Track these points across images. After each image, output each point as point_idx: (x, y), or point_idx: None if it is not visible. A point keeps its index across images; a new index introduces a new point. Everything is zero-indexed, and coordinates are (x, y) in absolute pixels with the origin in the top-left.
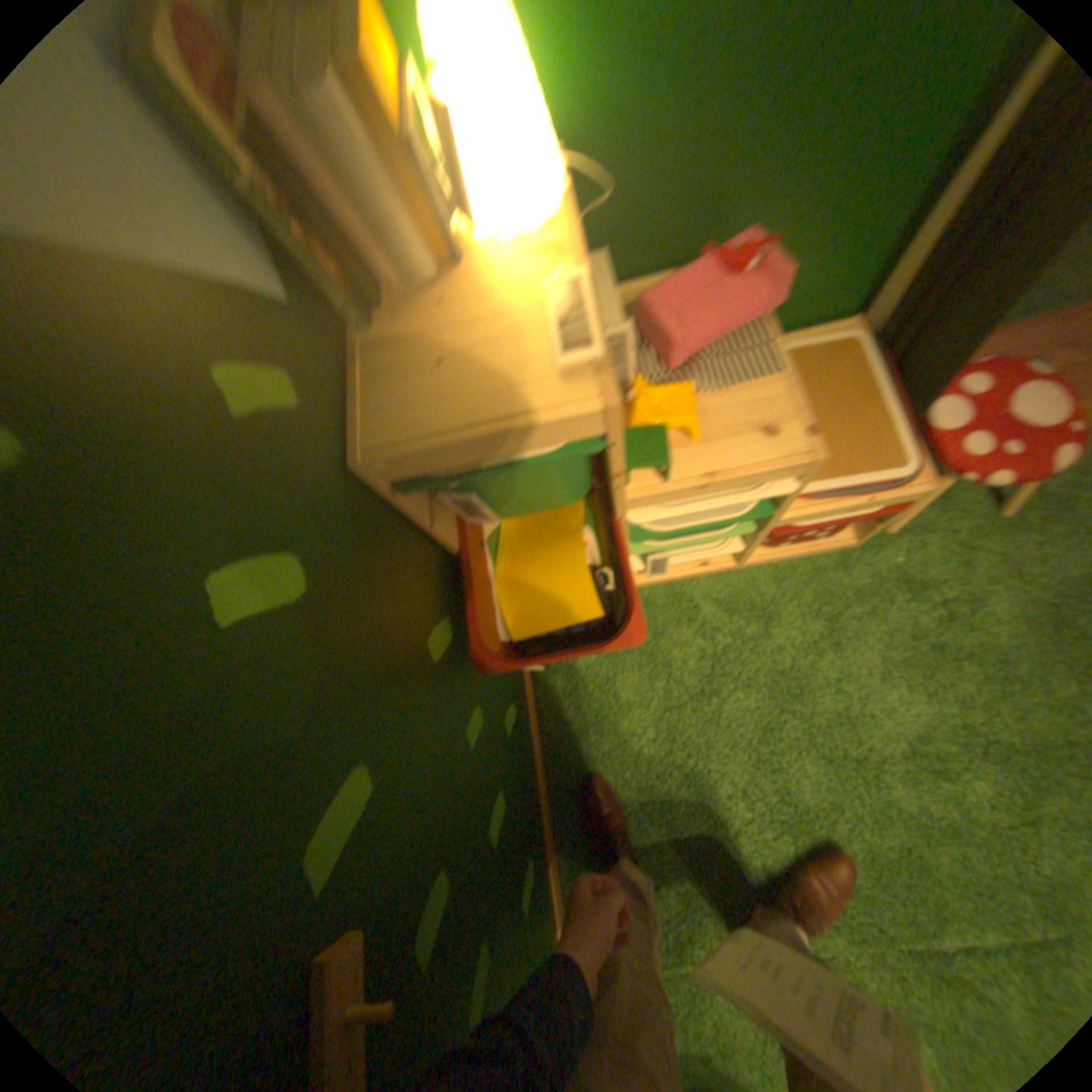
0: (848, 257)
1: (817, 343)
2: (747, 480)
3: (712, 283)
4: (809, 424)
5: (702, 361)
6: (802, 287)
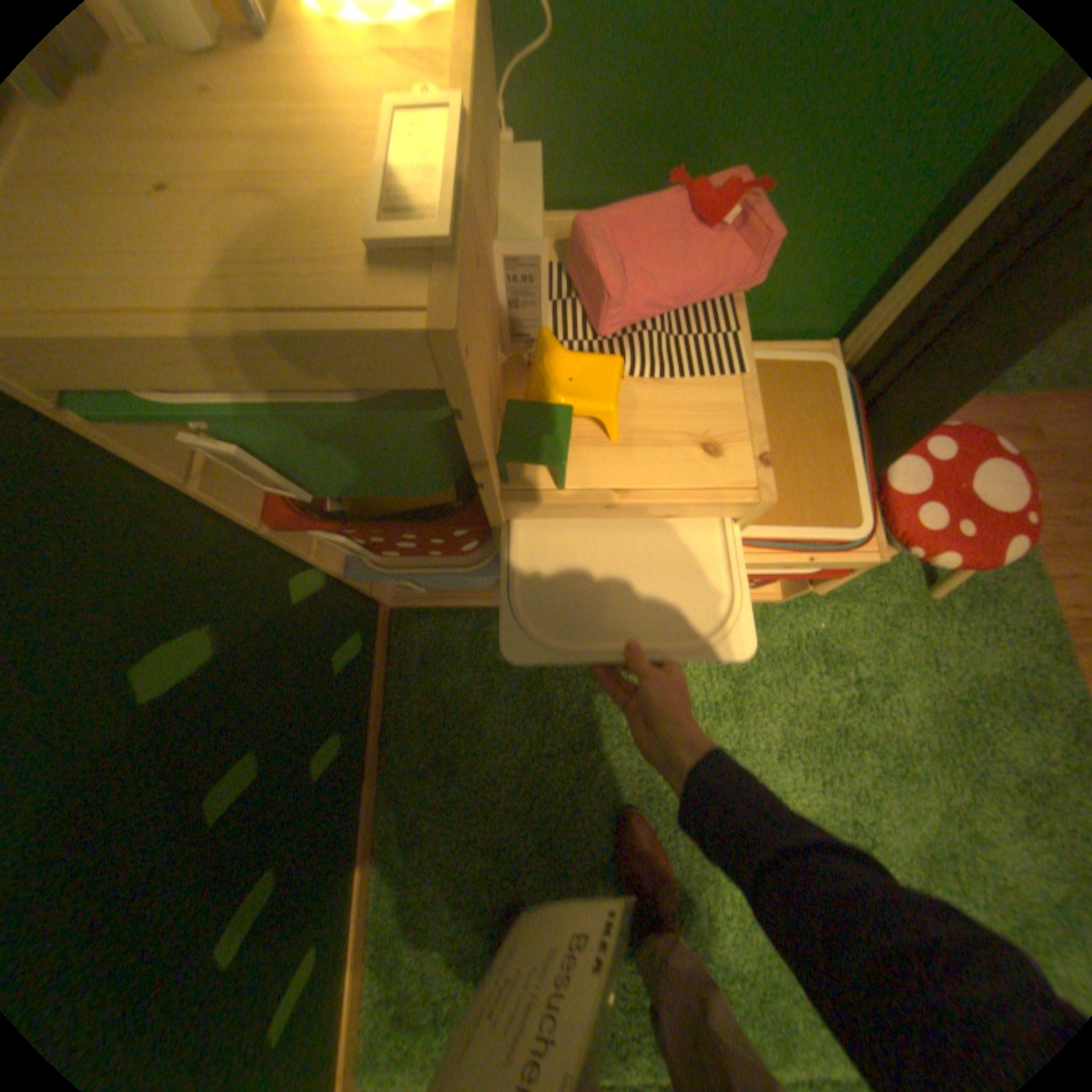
0: (843, 260)
1: (786, 360)
2: (670, 509)
3: (675, 230)
4: (763, 451)
5: (644, 335)
6: (783, 287)
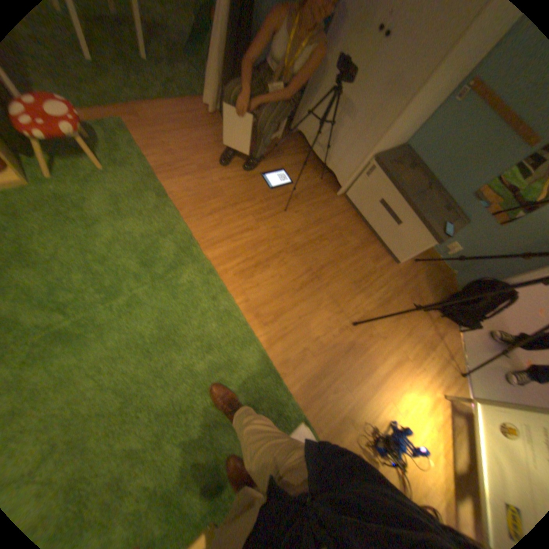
0: None
1: None
2: None
3: None
4: None
5: None
6: None
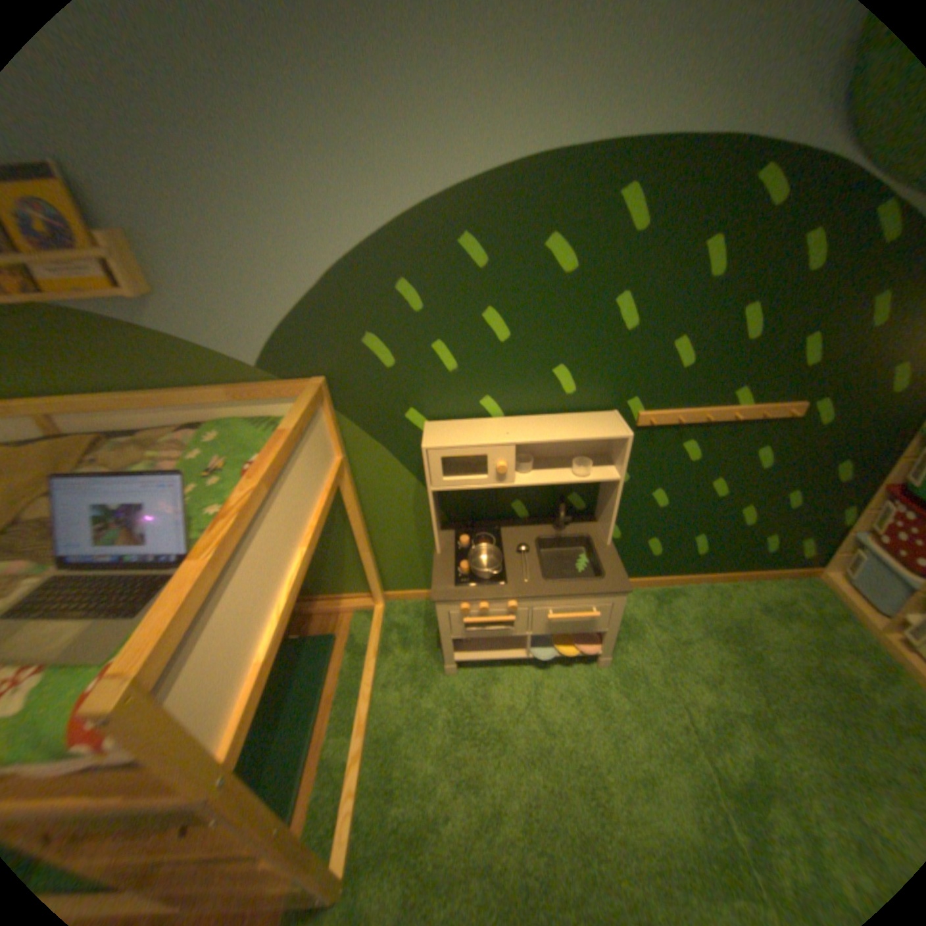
0: None
1: None
2: None
3: None
4: None
5: None
6: None
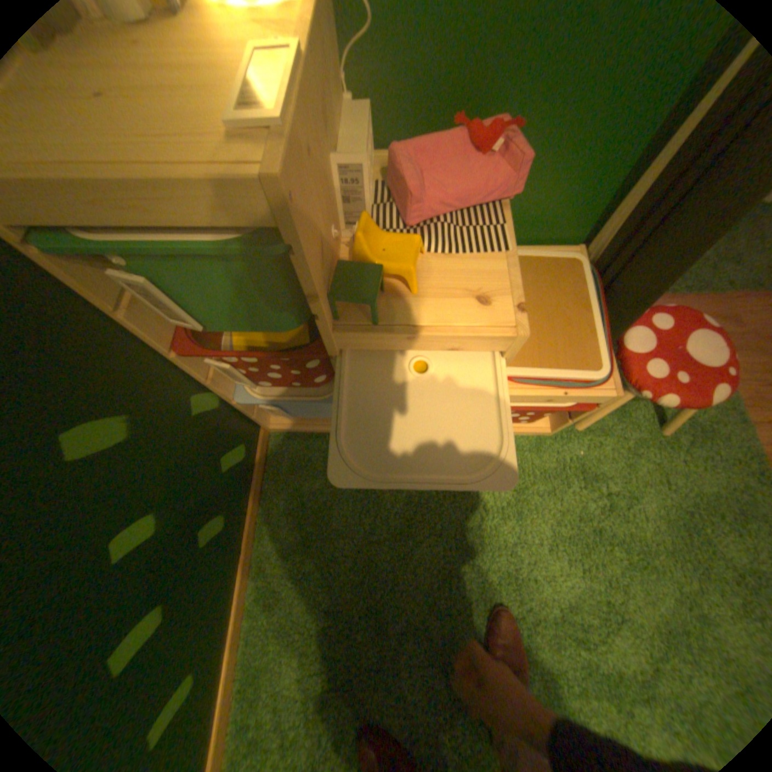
0: (583, 186)
1: (547, 257)
2: (454, 342)
3: (459, 155)
4: (521, 302)
5: (438, 225)
6: (543, 206)
